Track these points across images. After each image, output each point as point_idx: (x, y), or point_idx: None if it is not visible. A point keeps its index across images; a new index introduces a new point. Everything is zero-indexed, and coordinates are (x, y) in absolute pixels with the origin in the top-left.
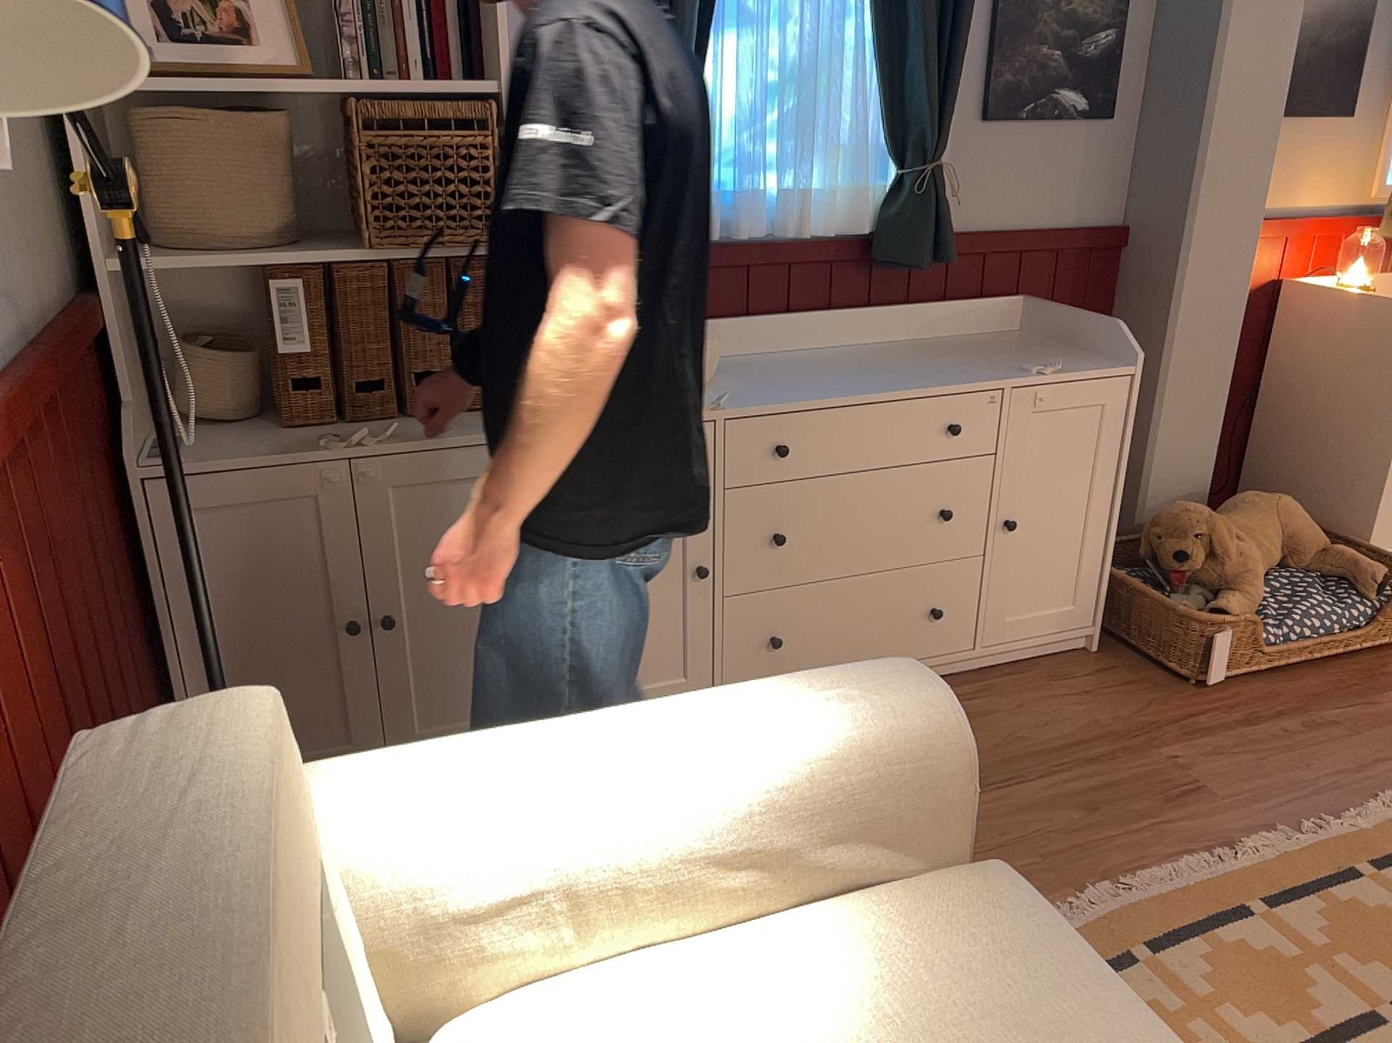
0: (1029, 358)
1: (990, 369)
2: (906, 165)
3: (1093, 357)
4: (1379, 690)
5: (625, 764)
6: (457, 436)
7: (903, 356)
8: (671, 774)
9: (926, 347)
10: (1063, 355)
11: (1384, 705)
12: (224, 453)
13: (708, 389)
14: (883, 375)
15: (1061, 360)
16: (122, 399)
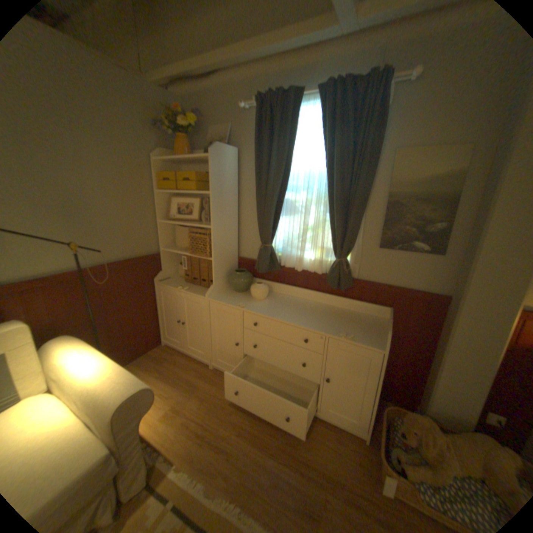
0: (355, 331)
1: (331, 328)
2: (336, 258)
3: (379, 341)
4: None
5: (79, 370)
6: (196, 293)
7: (324, 312)
8: (79, 377)
9: (338, 313)
10: (371, 335)
11: None
12: (169, 283)
13: (255, 302)
14: (299, 316)
15: (352, 336)
16: (162, 269)
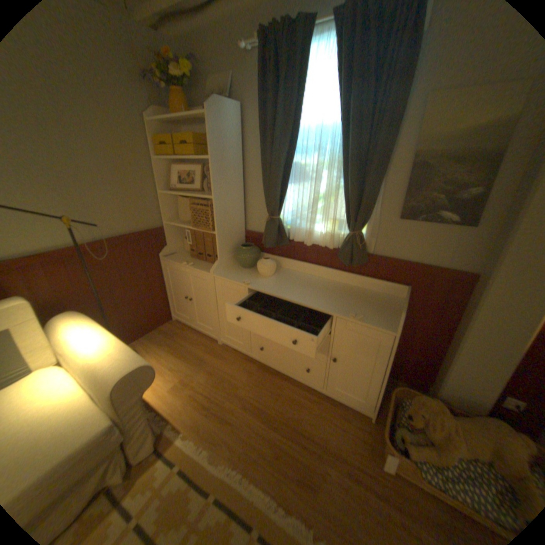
0: (366, 310)
1: (340, 307)
2: (350, 230)
3: (391, 322)
4: None
5: (82, 345)
6: (201, 269)
7: (334, 290)
8: (81, 352)
9: (349, 291)
10: (384, 315)
11: None
12: (175, 258)
13: (262, 278)
14: (307, 294)
15: (362, 316)
16: (167, 244)
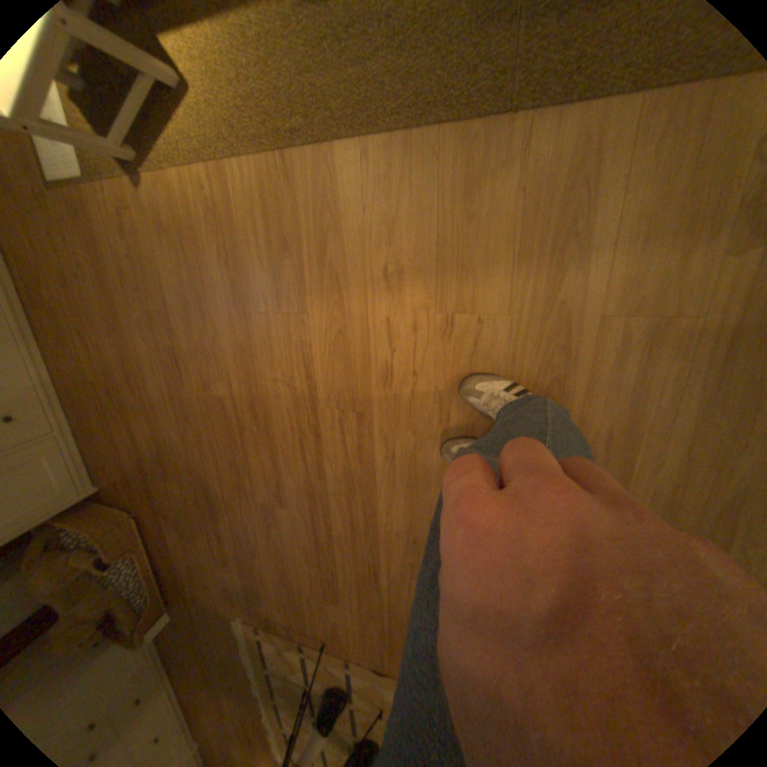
0: None
1: None
2: None
3: None
4: (165, 563)
5: None
6: None
7: None
8: None
9: None
10: None
11: (175, 572)
12: None
13: None
14: None
15: None
16: None
